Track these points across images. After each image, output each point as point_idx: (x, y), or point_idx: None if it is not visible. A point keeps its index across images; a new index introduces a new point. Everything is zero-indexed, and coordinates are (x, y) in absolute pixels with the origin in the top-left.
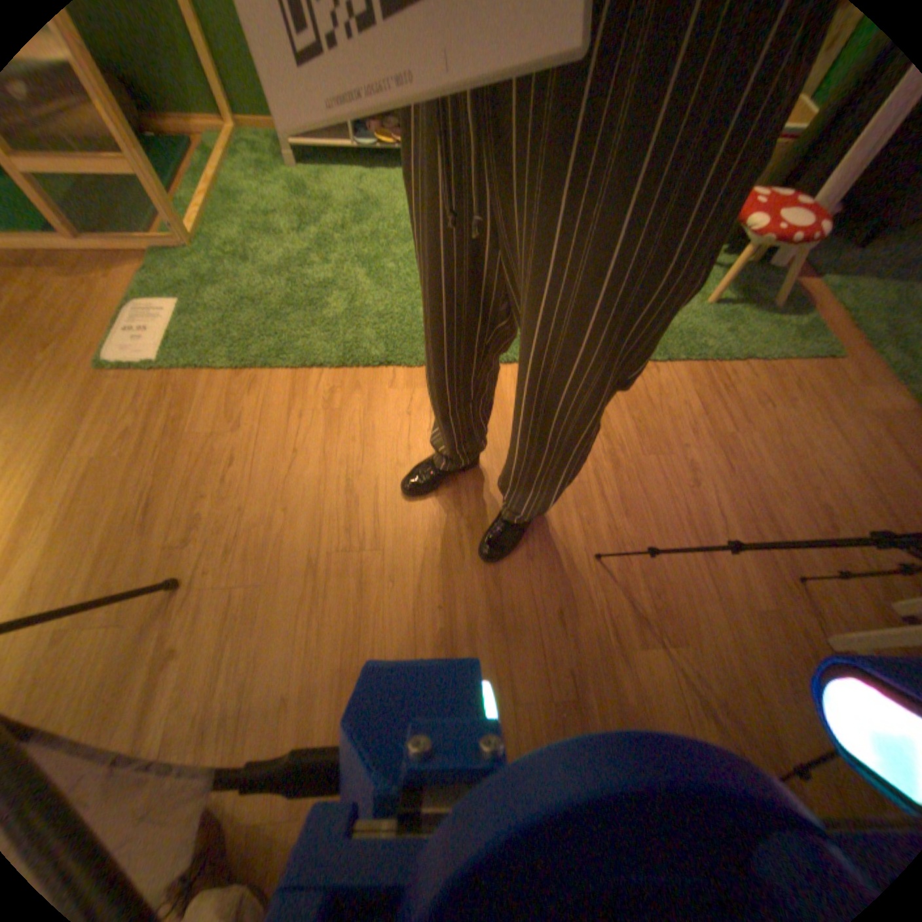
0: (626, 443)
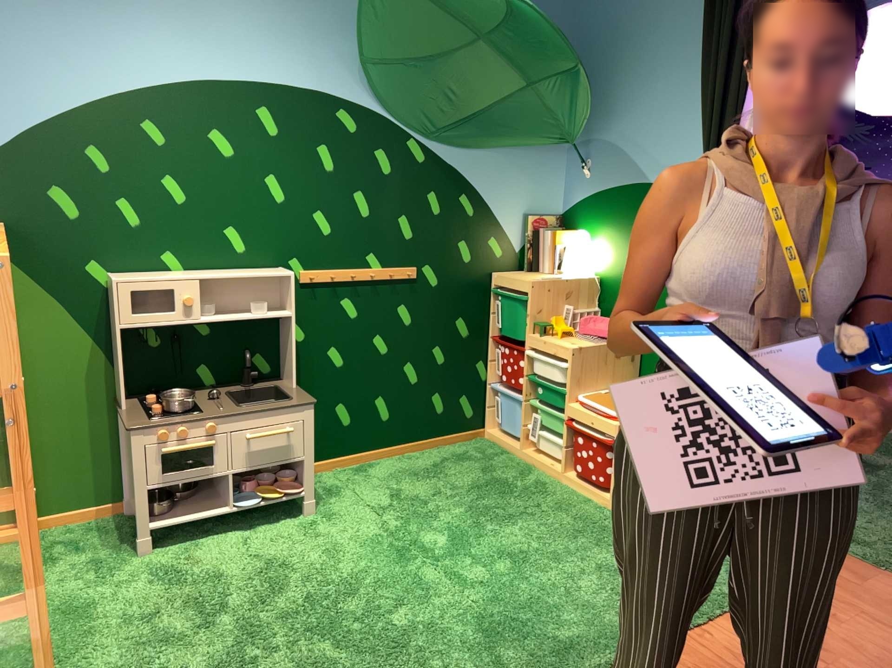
0: None
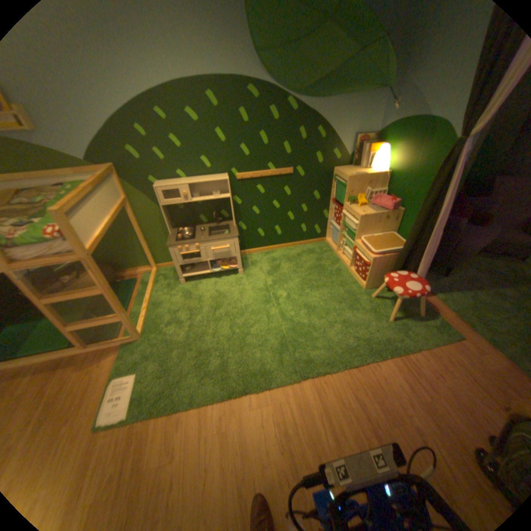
0: (380, 424)
